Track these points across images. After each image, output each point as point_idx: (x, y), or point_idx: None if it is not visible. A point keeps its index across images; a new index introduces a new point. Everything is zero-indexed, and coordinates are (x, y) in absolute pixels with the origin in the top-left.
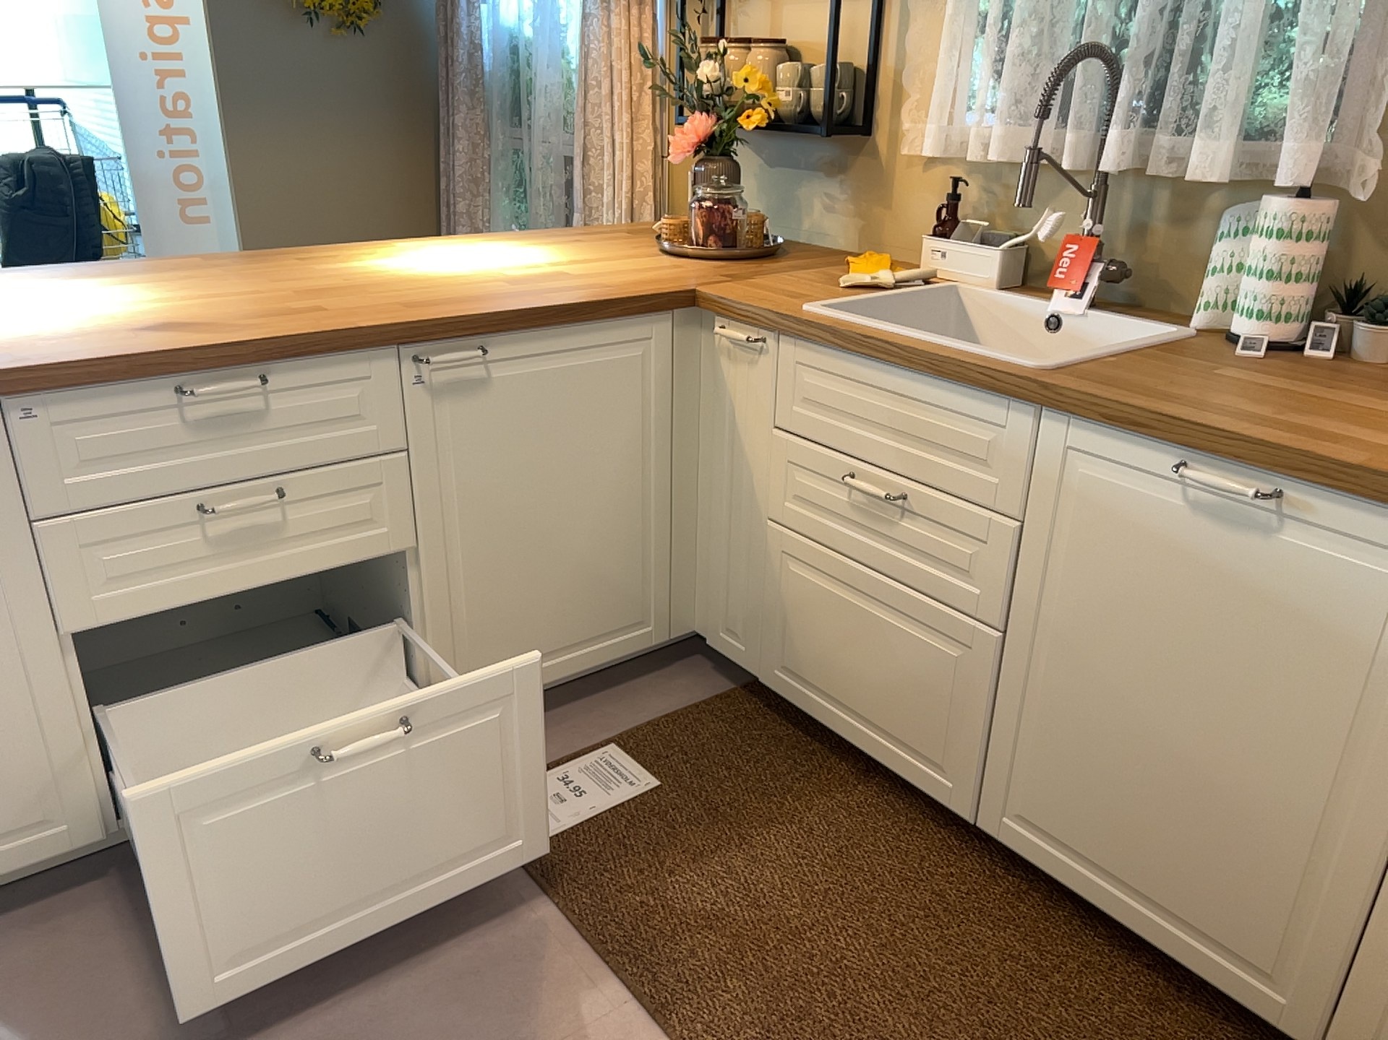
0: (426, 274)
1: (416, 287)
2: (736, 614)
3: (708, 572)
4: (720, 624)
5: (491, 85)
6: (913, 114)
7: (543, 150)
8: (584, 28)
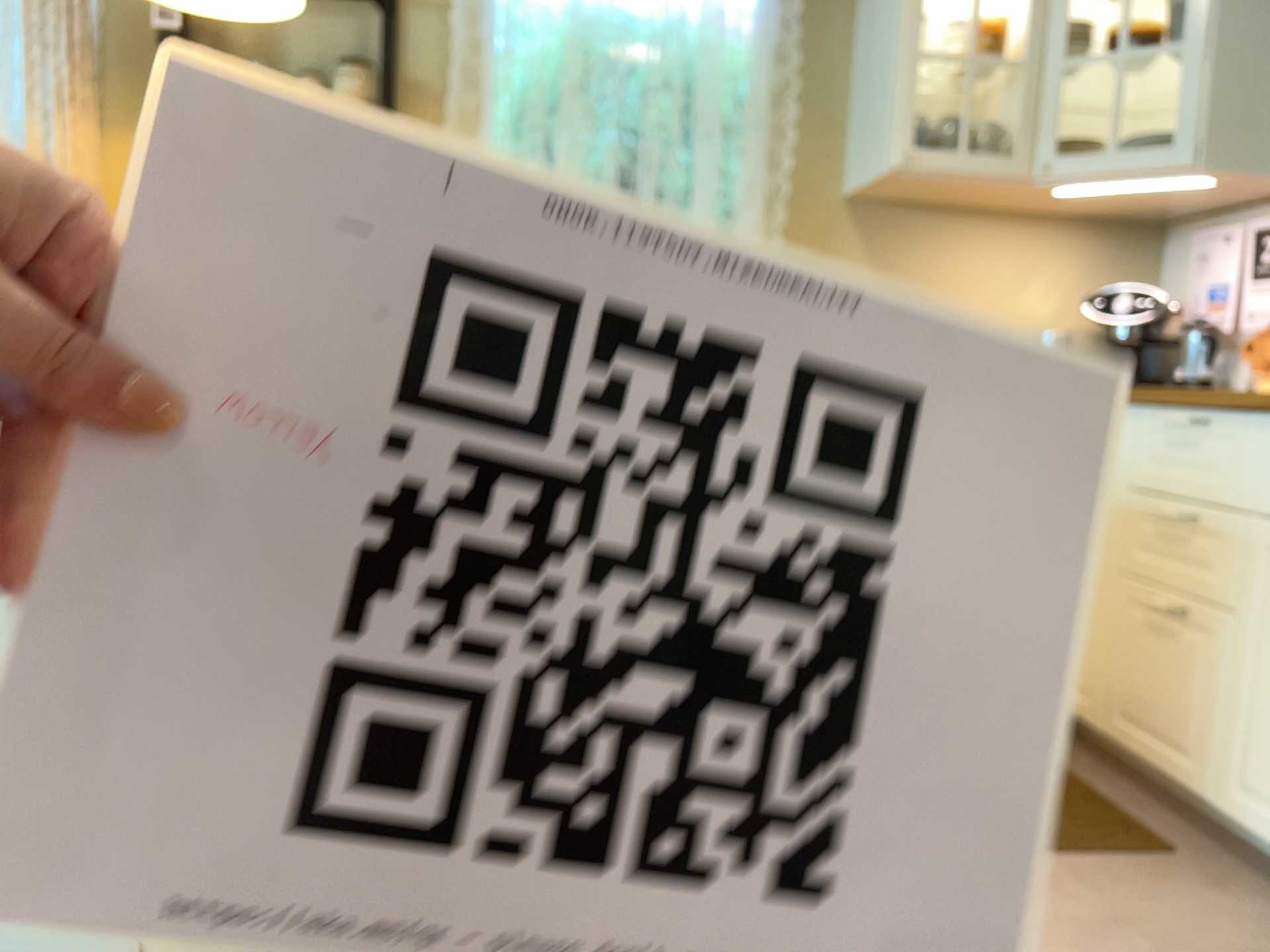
0: None
1: None
2: None
3: None
4: None
5: None
6: None
7: None
8: None
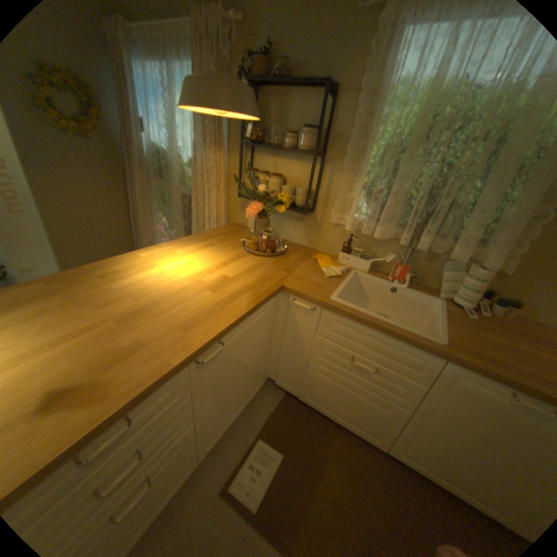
0: (170, 287)
1: (173, 303)
2: (290, 380)
3: (277, 364)
4: (283, 381)
5: (146, 162)
6: (336, 209)
7: (175, 192)
8: (189, 149)
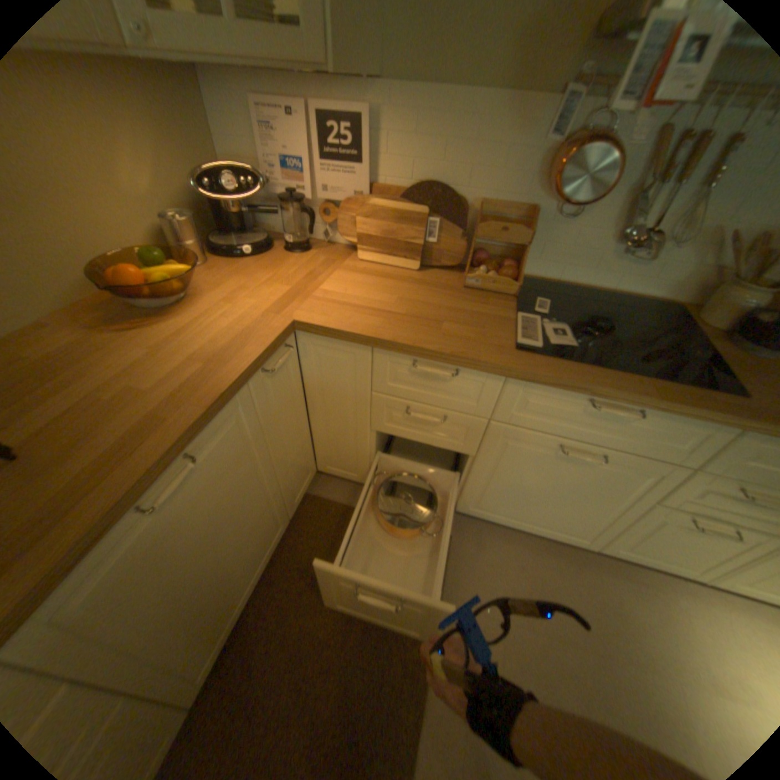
0: None
1: None
2: None
3: None
4: None
5: None
6: None
7: None
8: None
